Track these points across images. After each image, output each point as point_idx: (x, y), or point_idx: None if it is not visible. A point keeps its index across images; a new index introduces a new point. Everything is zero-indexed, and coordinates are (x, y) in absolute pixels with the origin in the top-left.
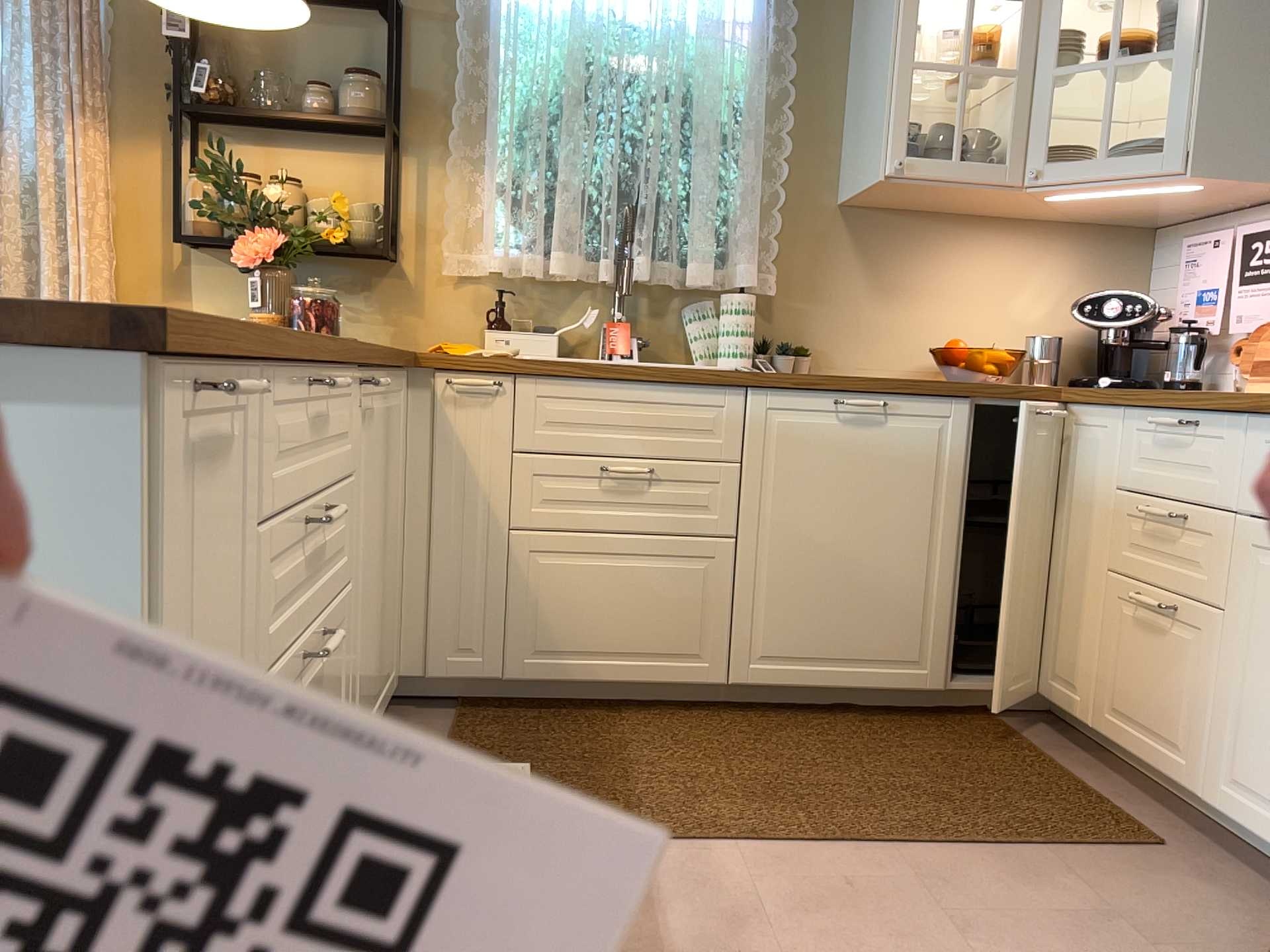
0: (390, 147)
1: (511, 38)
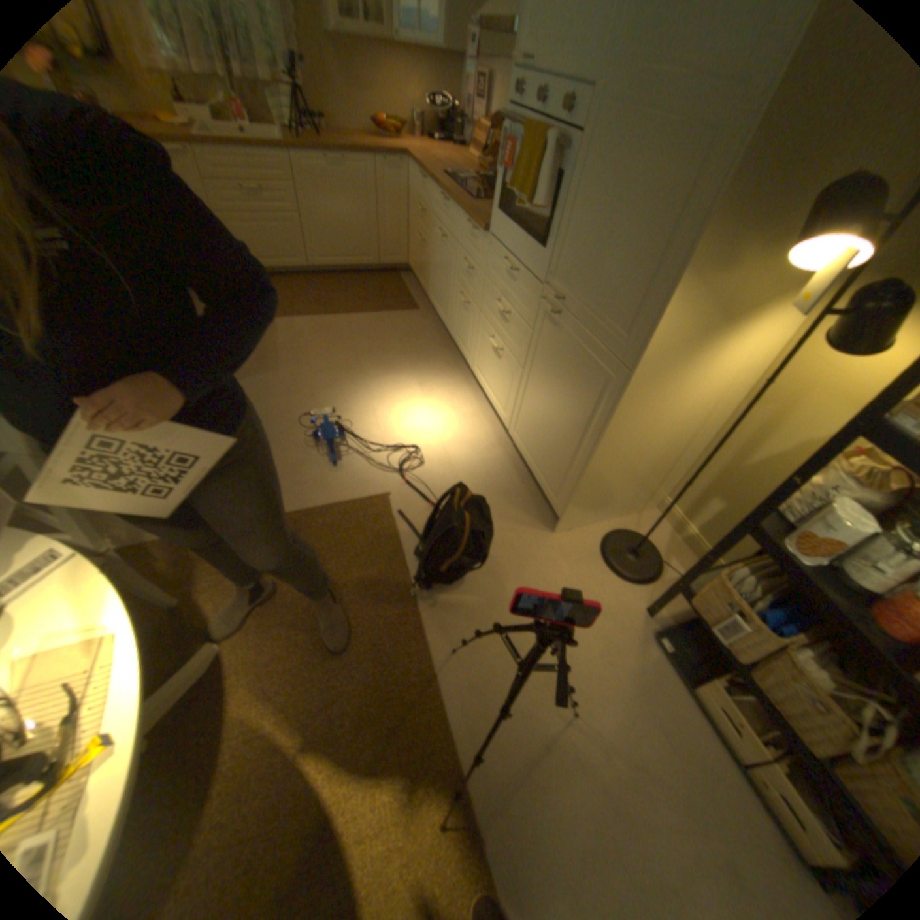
0: None
1: None
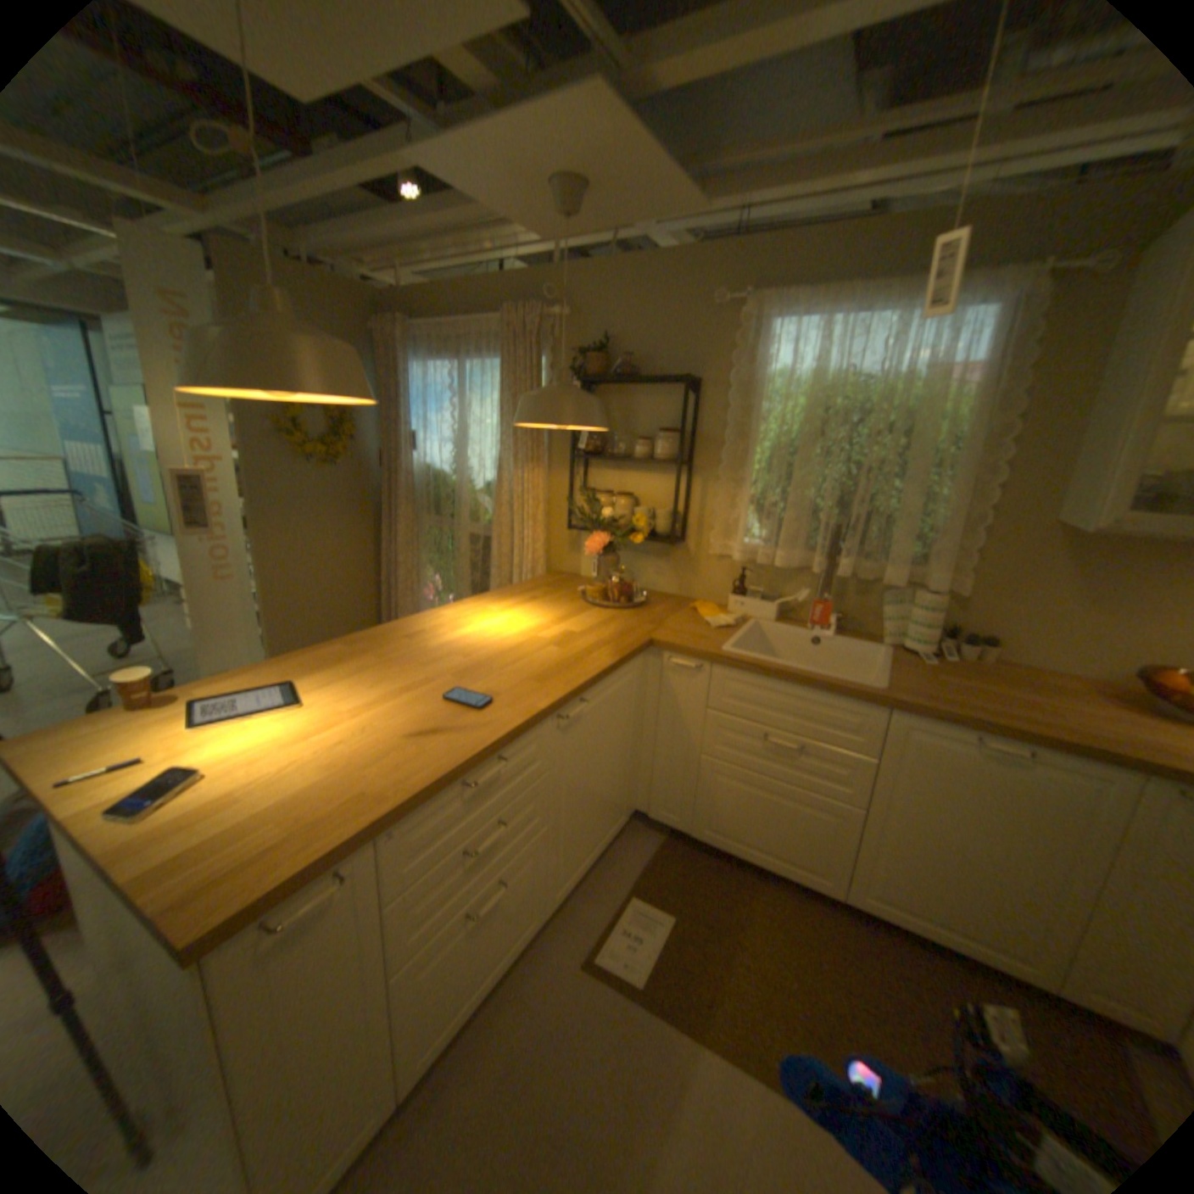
0: (678, 478)
1: (767, 398)
